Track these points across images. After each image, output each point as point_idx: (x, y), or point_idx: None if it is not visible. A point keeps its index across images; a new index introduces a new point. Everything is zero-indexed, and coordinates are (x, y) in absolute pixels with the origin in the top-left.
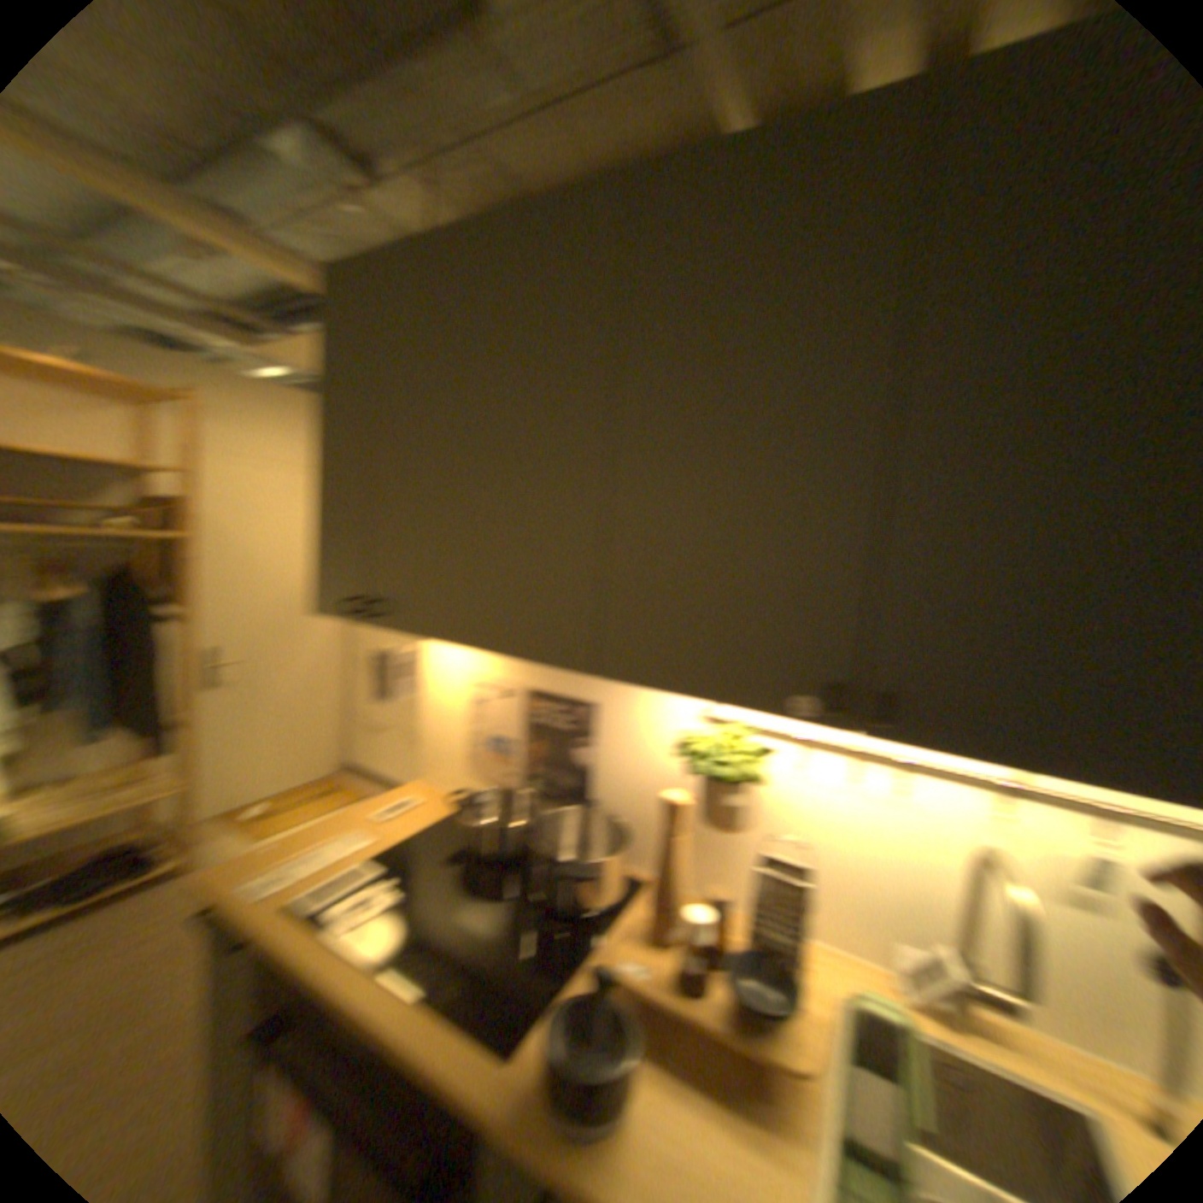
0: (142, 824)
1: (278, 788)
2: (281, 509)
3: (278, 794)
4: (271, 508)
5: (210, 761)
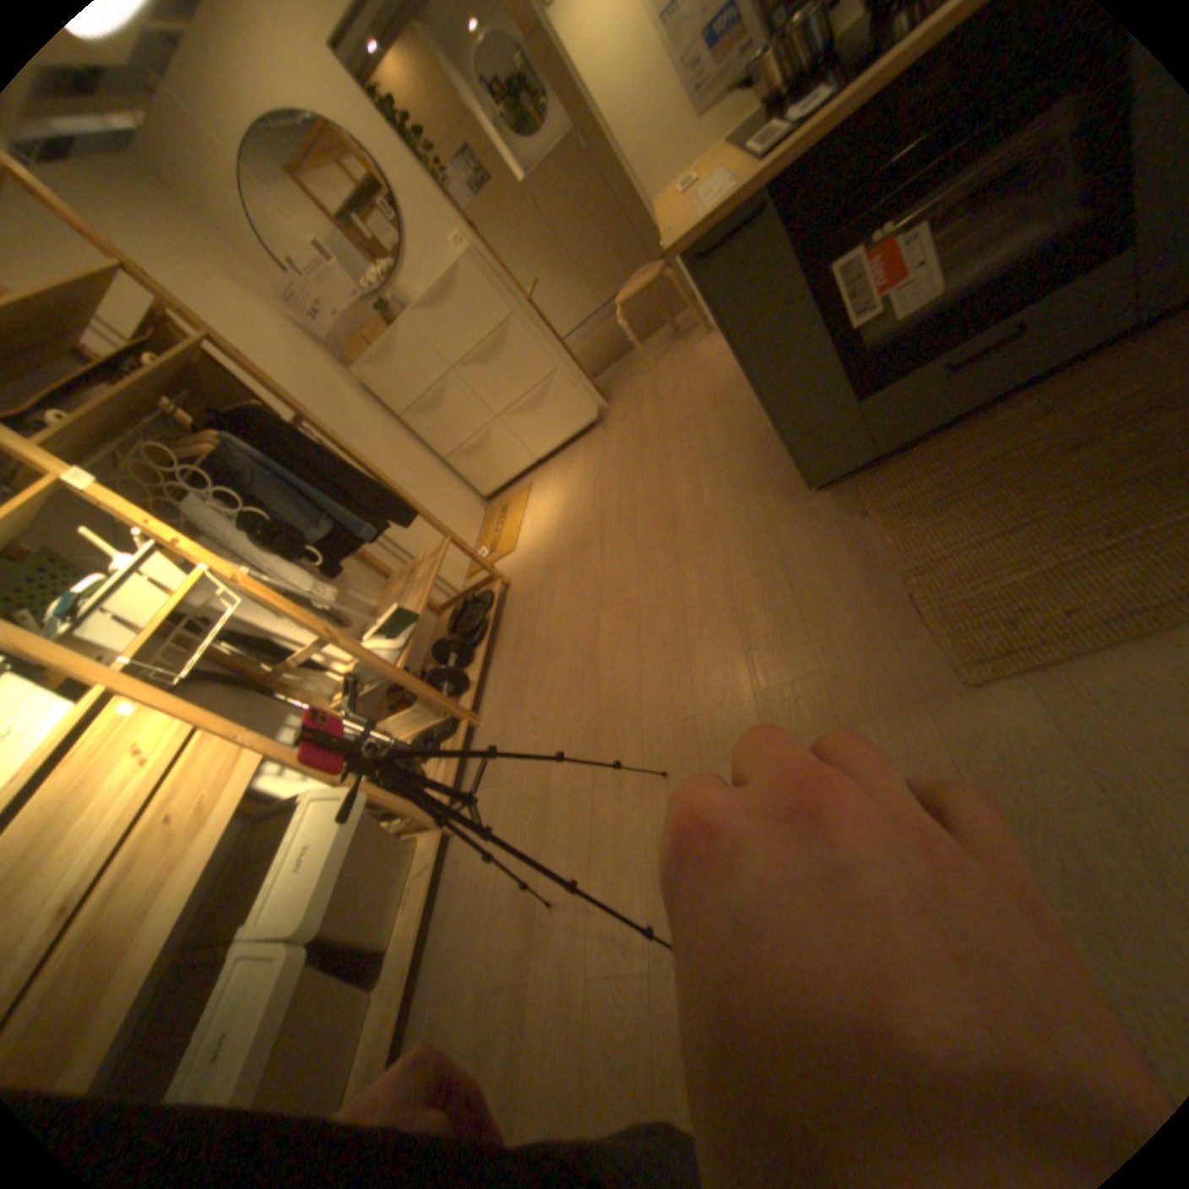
0: (438, 602)
1: (471, 533)
2: (205, 304)
3: (475, 537)
4: (197, 308)
5: (420, 541)
